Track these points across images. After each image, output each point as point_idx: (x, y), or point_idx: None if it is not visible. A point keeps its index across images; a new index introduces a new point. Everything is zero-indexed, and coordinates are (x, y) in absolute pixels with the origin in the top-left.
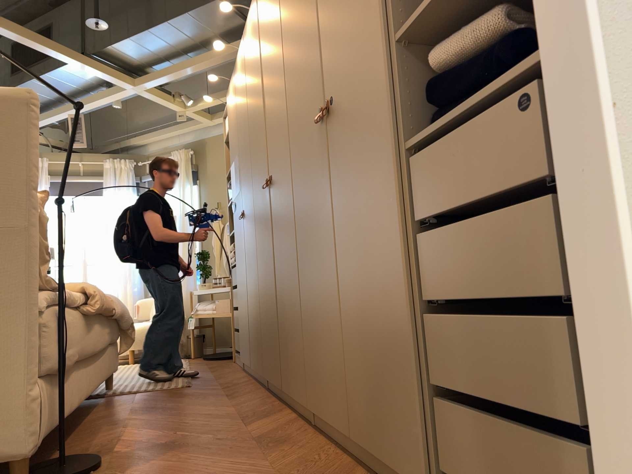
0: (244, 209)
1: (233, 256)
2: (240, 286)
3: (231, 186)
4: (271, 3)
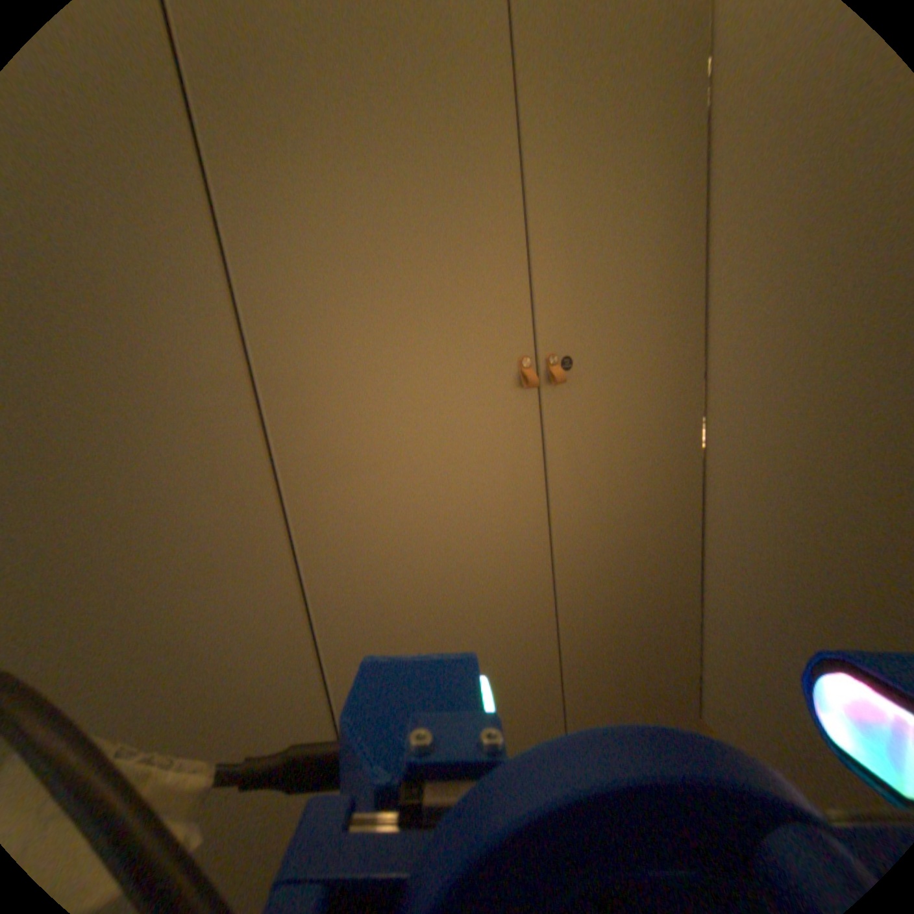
0: None
1: None
2: None
3: None
4: None
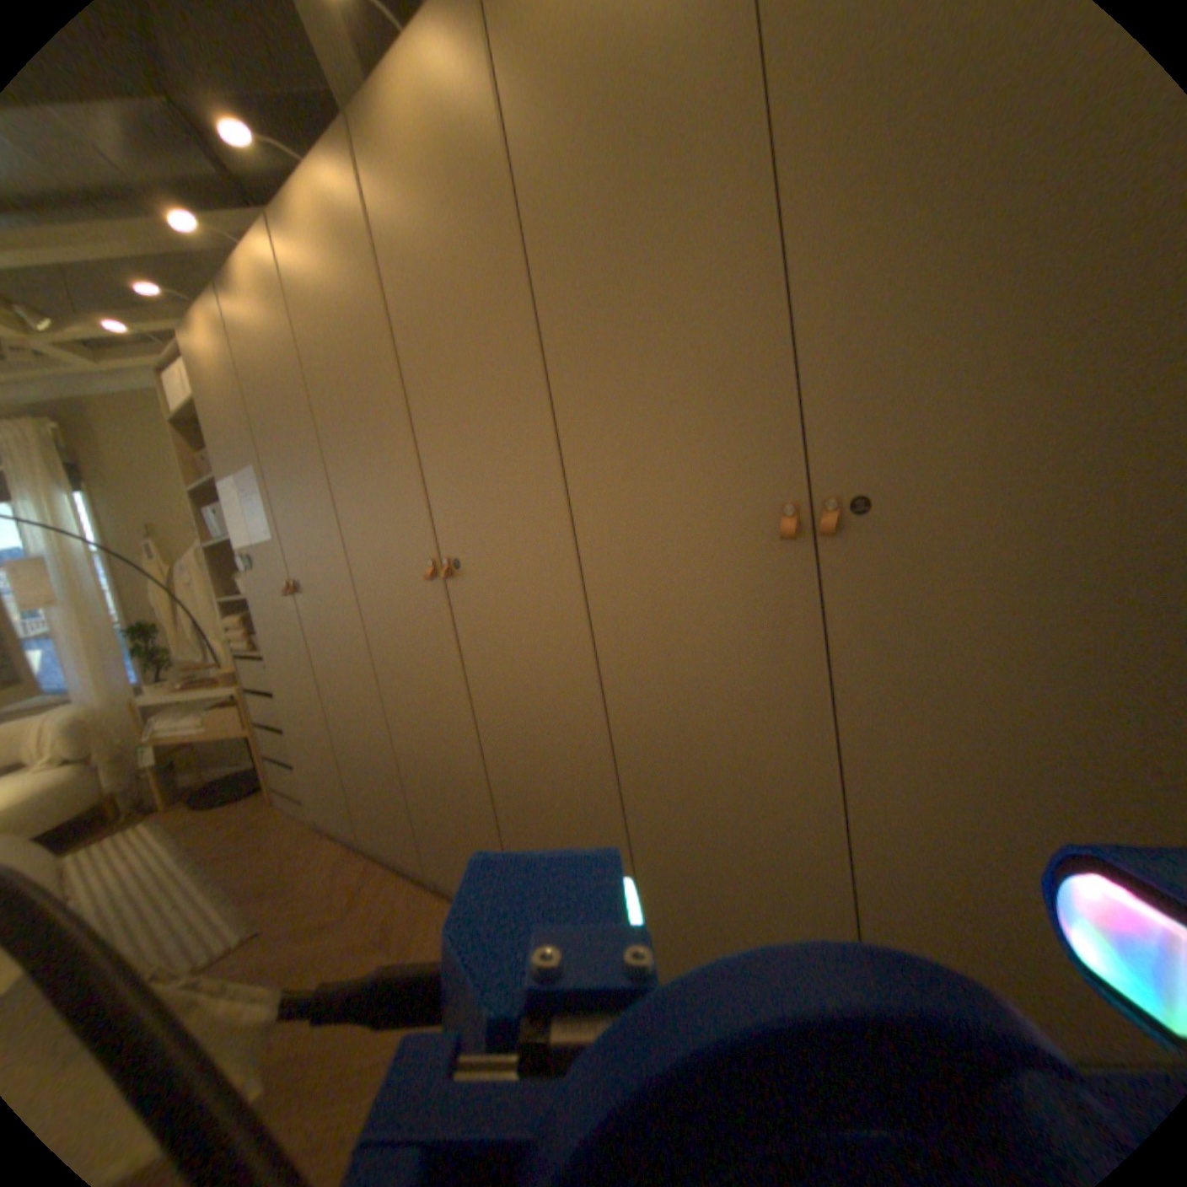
0: (296, 579)
1: (238, 639)
2: (286, 703)
3: (217, 516)
4: (429, 173)
